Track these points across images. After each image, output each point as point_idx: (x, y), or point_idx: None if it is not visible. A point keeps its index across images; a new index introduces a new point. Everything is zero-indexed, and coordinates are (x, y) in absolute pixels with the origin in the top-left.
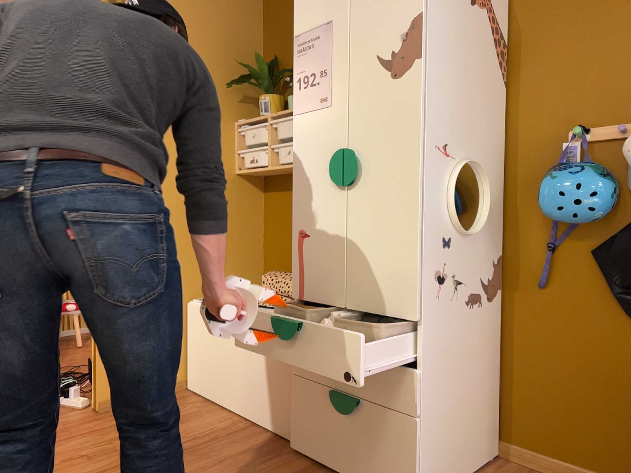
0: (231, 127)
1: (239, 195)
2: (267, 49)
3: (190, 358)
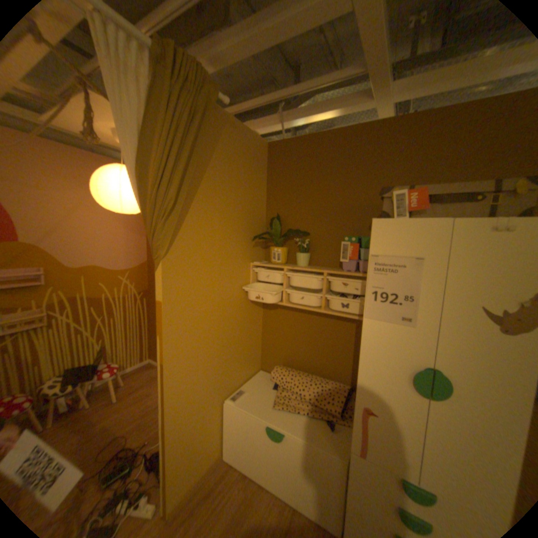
0: (249, 267)
1: (251, 313)
2: (269, 206)
3: (226, 442)
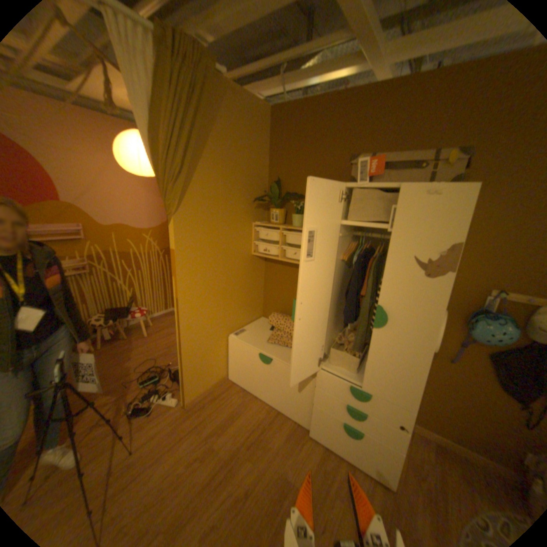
0: (251, 227)
1: (253, 267)
2: (271, 171)
3: (231, 366)
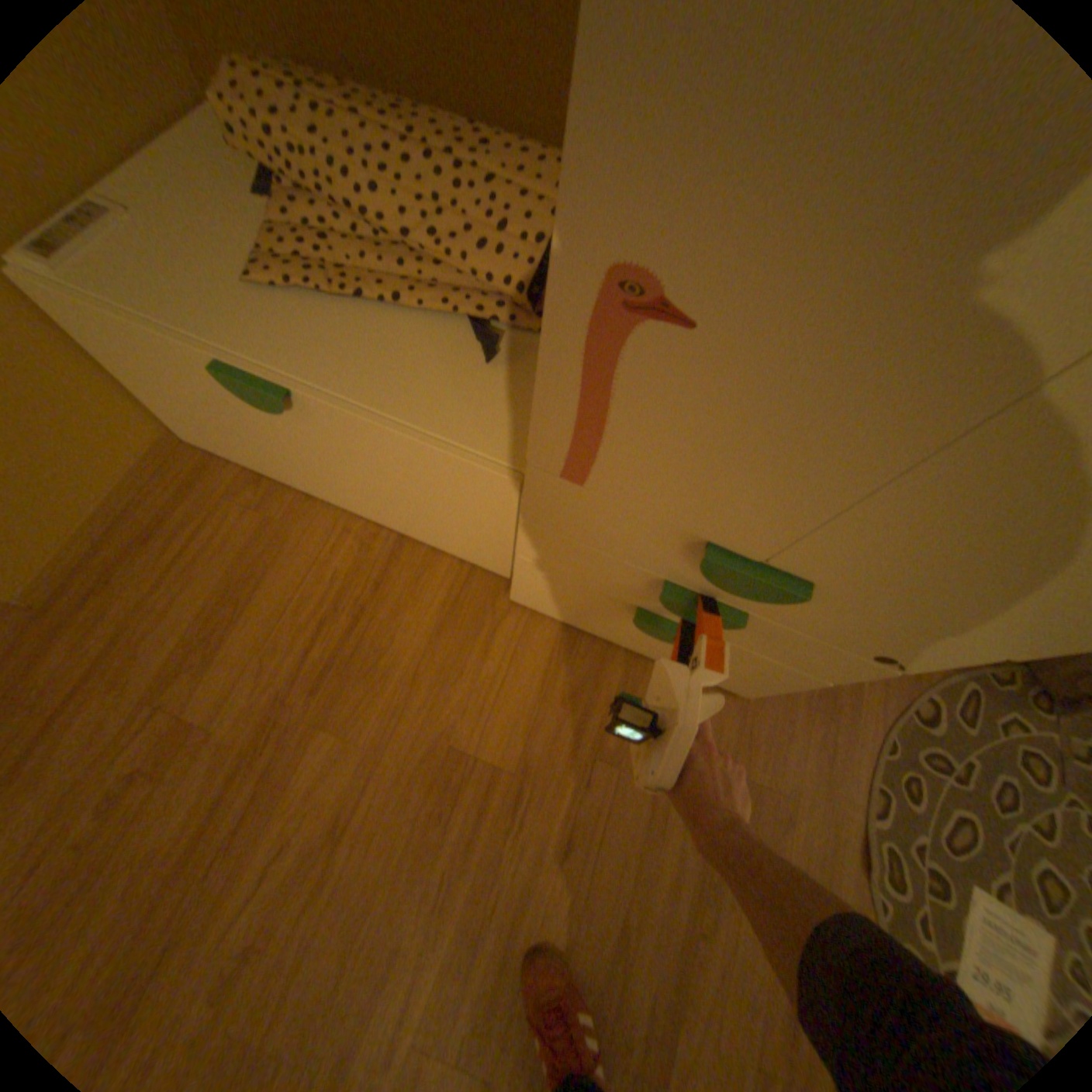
0: None
1: None
2: None
3: (146, 401)
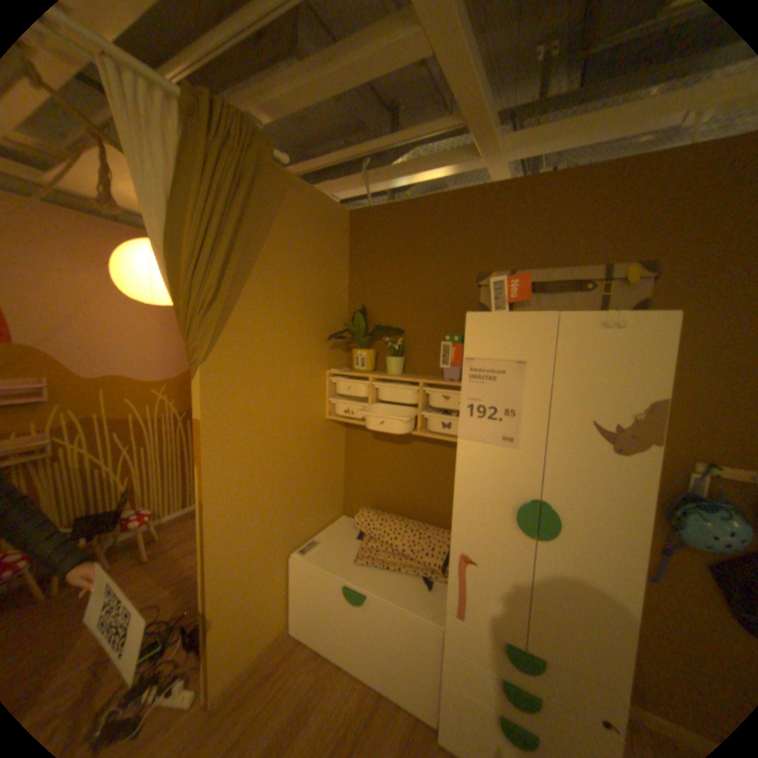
0: (324, 376)
1: (328, 437)
2: (352, 295)
3: (293, 609)
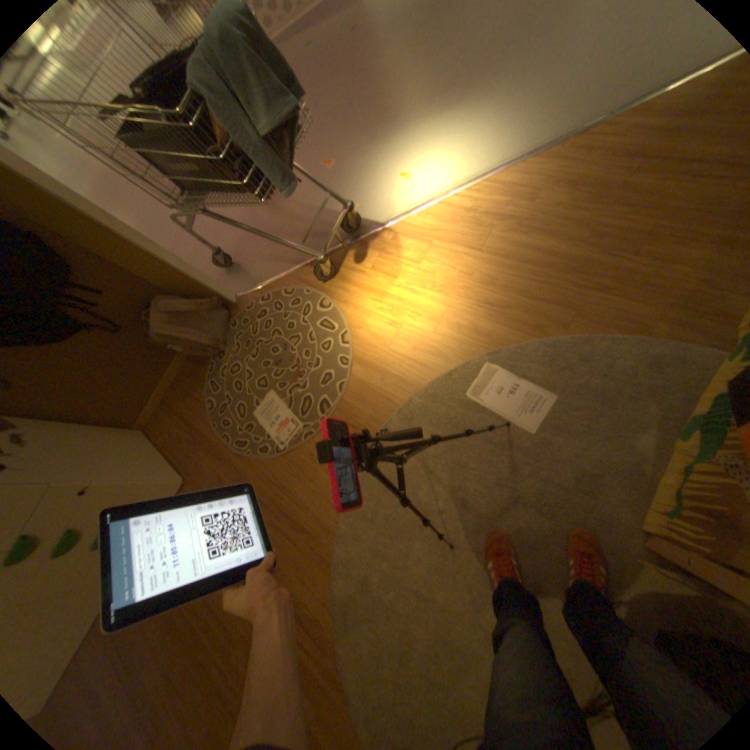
0: None
1: None
2: None
3: None
